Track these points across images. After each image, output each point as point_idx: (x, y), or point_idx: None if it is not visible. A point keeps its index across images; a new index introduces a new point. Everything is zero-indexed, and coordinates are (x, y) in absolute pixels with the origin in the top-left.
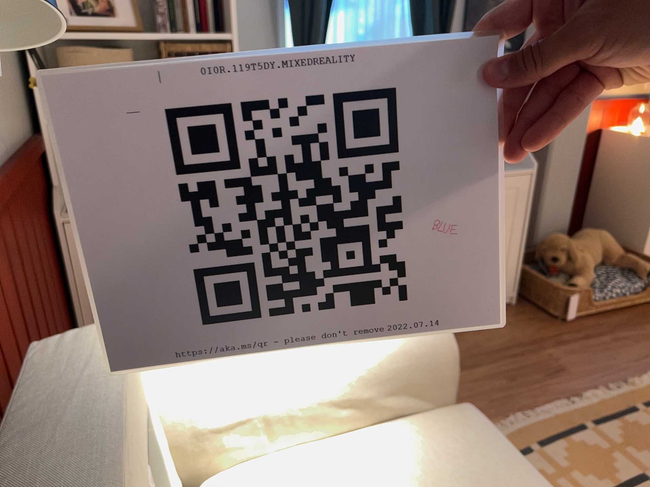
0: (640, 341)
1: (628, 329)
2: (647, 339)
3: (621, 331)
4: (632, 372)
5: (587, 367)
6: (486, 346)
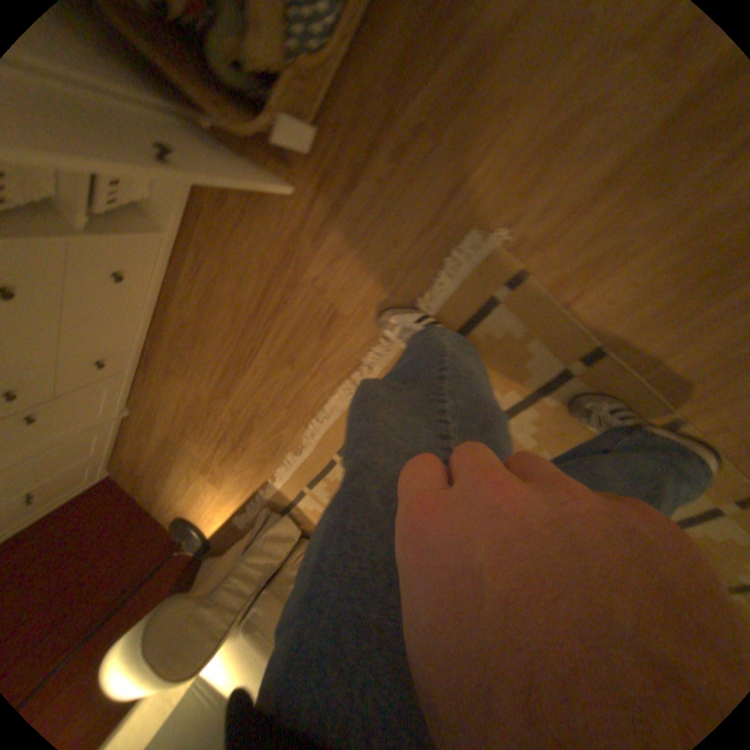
0: (440, 123)
1: (420, 66)
2: (457, 98)
3: (405, 93)
4: (420, 265)
5: (359, 285)
6: (242, 297)
